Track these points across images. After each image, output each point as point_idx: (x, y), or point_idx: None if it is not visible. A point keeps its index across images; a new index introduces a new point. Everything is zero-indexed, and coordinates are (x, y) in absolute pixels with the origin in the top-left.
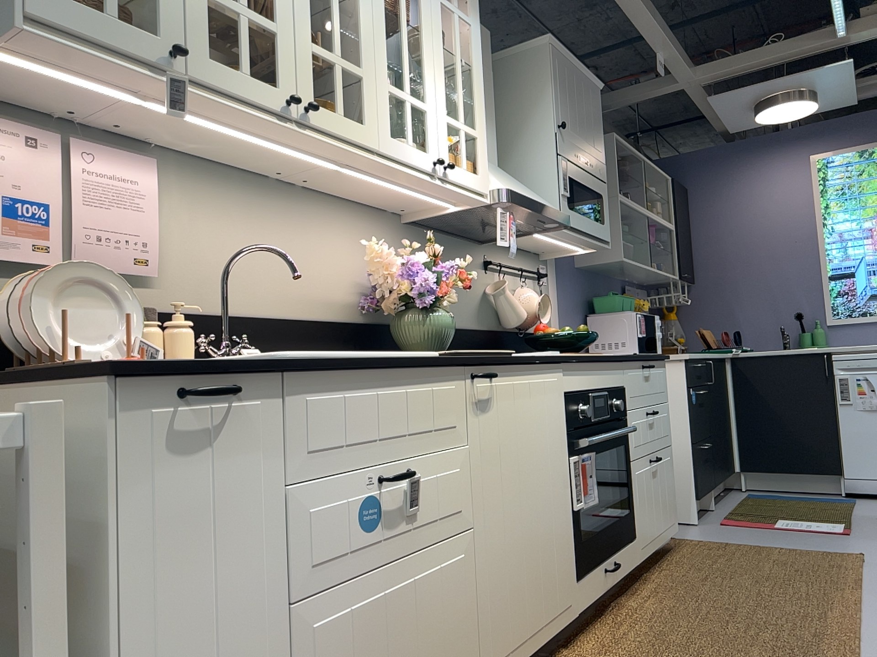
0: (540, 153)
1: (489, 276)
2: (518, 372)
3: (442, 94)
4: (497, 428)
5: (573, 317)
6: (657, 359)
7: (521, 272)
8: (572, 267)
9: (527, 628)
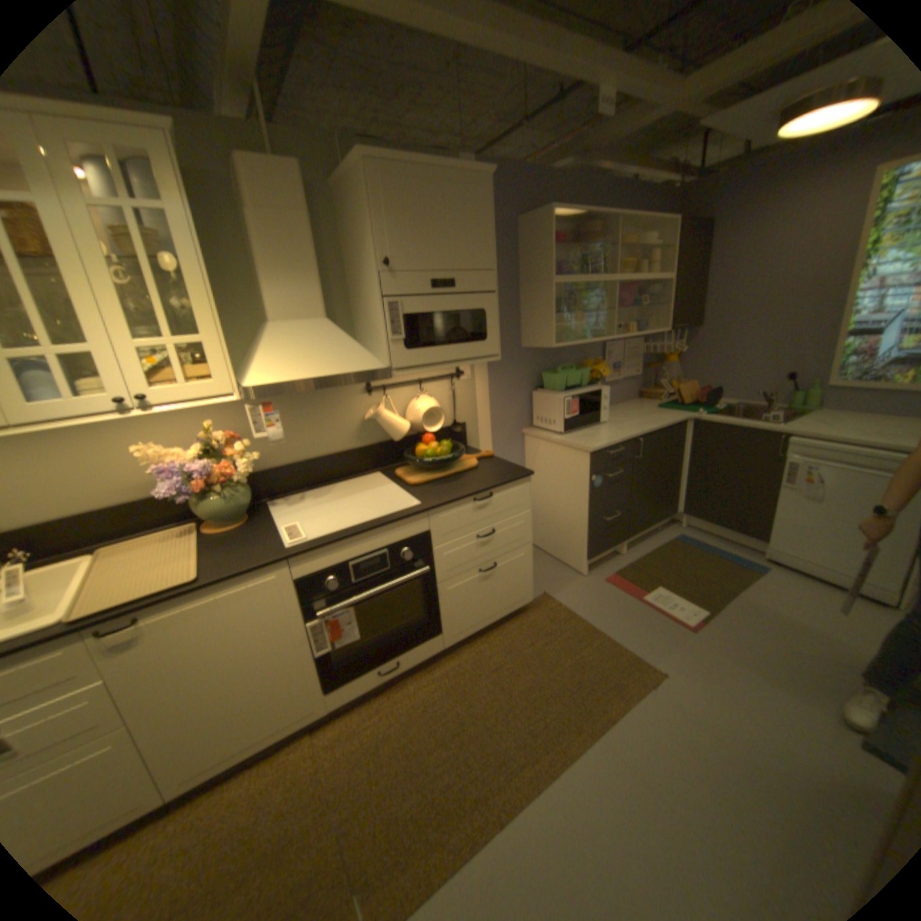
0: (372, 293)
1: (372, 398)
2: (190, 598)
3: (118, 319)
4: (154, 653)
5: (510, 396)
6: (499, 486)
7: (423, 380)
8: (513, 349)
9: (234, 749)
